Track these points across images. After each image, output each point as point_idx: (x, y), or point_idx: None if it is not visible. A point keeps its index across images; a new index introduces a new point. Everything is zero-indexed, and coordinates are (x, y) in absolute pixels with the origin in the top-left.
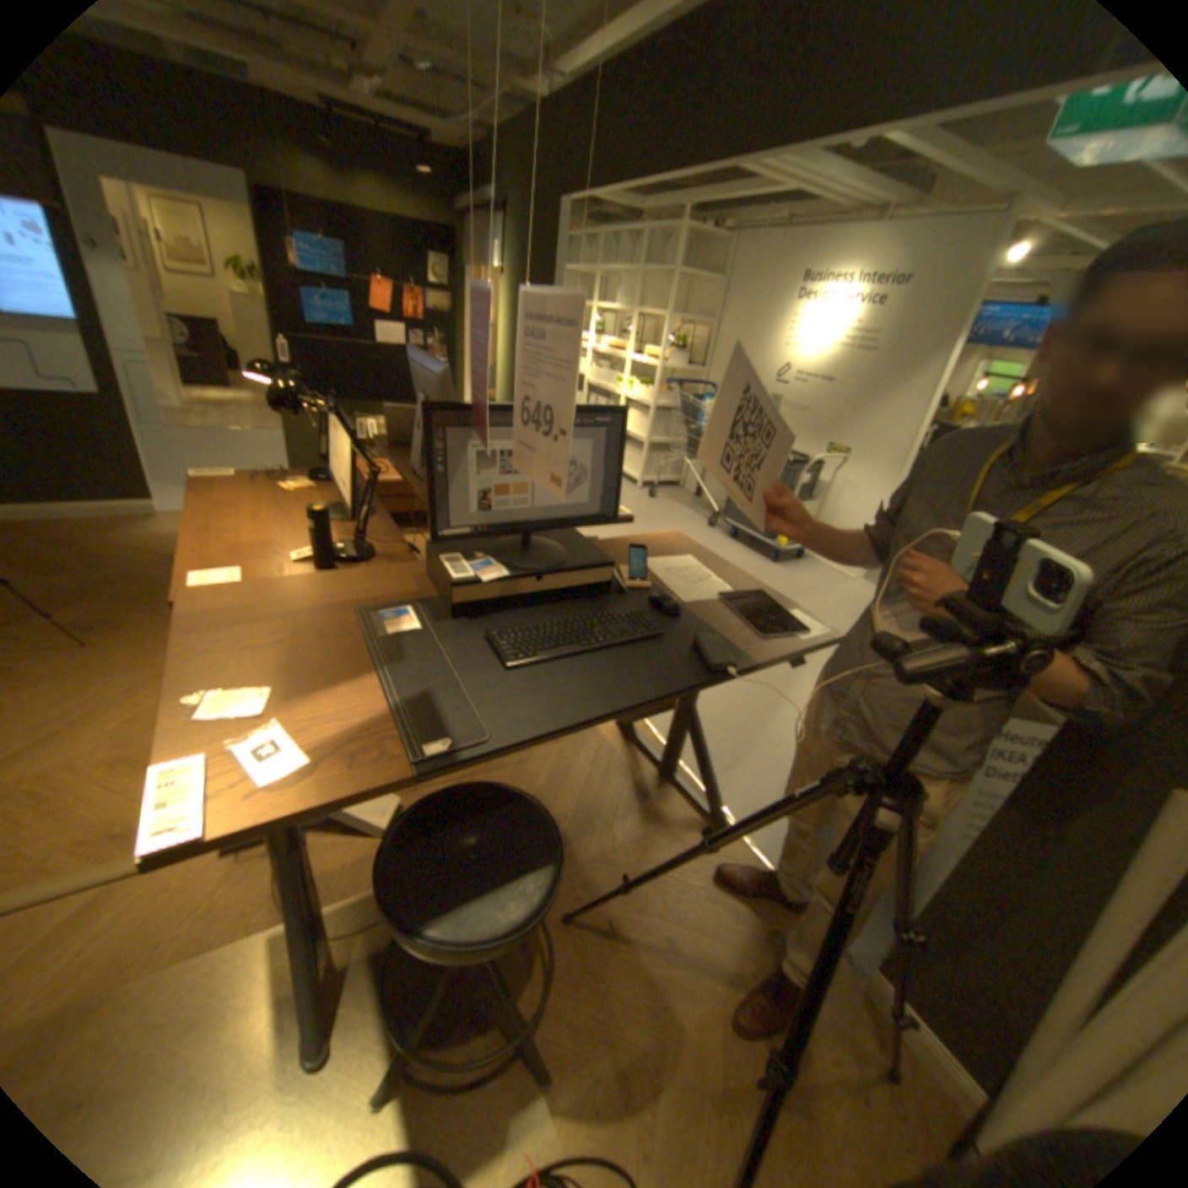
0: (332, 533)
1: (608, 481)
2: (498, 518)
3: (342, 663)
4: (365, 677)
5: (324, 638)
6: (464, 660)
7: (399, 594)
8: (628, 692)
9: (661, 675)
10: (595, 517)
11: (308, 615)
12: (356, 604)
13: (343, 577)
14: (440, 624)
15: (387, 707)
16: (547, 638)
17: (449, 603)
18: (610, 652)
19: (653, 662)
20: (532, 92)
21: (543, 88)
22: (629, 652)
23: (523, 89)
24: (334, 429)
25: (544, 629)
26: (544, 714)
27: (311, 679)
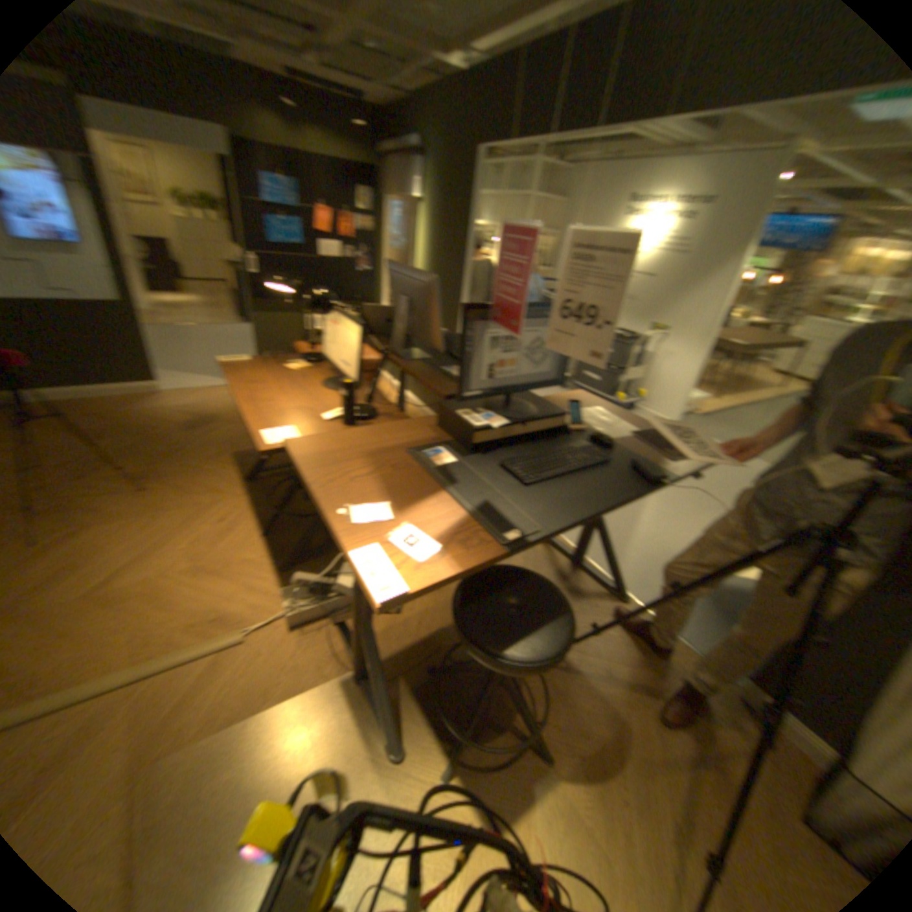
0: (354, 399)
1: (558, 355)
2: (492, 384)
3: (419, 486)
4: (439, 494)
5: (397, 470)
6: (493, 481)
7: (426, 440)
8: (606, 497)
9: (621, 486)
10: (549, 381)
11: (377, 456)
12: (403, 447)
13: (382, 429)
14: (464, 458)
15: (465, 512)
16: (539, 465)
17: (469, 444)
18: (582, 473)
19: (612, 478)
20: (446, 64)
21: (456, 61)
22: (593, 472)
23: (440, 62)
24: (343, 324)
25: (534, 459)
26: (563, 513)
27: (407, 497)
